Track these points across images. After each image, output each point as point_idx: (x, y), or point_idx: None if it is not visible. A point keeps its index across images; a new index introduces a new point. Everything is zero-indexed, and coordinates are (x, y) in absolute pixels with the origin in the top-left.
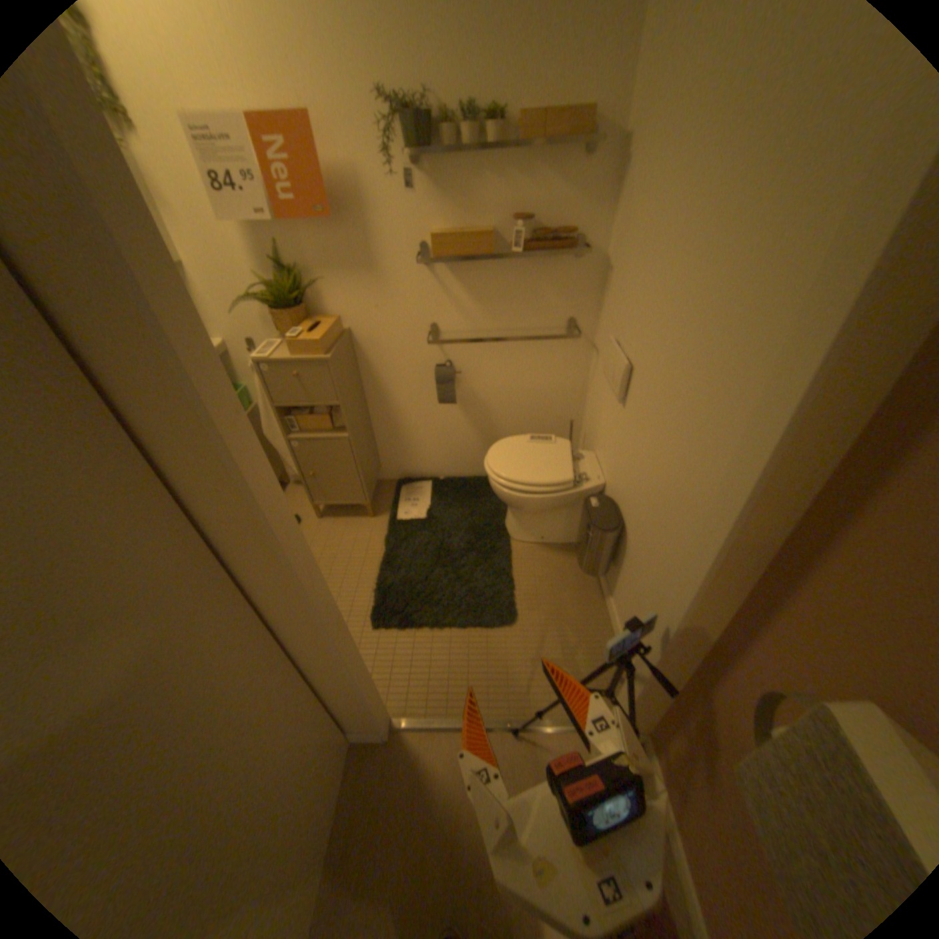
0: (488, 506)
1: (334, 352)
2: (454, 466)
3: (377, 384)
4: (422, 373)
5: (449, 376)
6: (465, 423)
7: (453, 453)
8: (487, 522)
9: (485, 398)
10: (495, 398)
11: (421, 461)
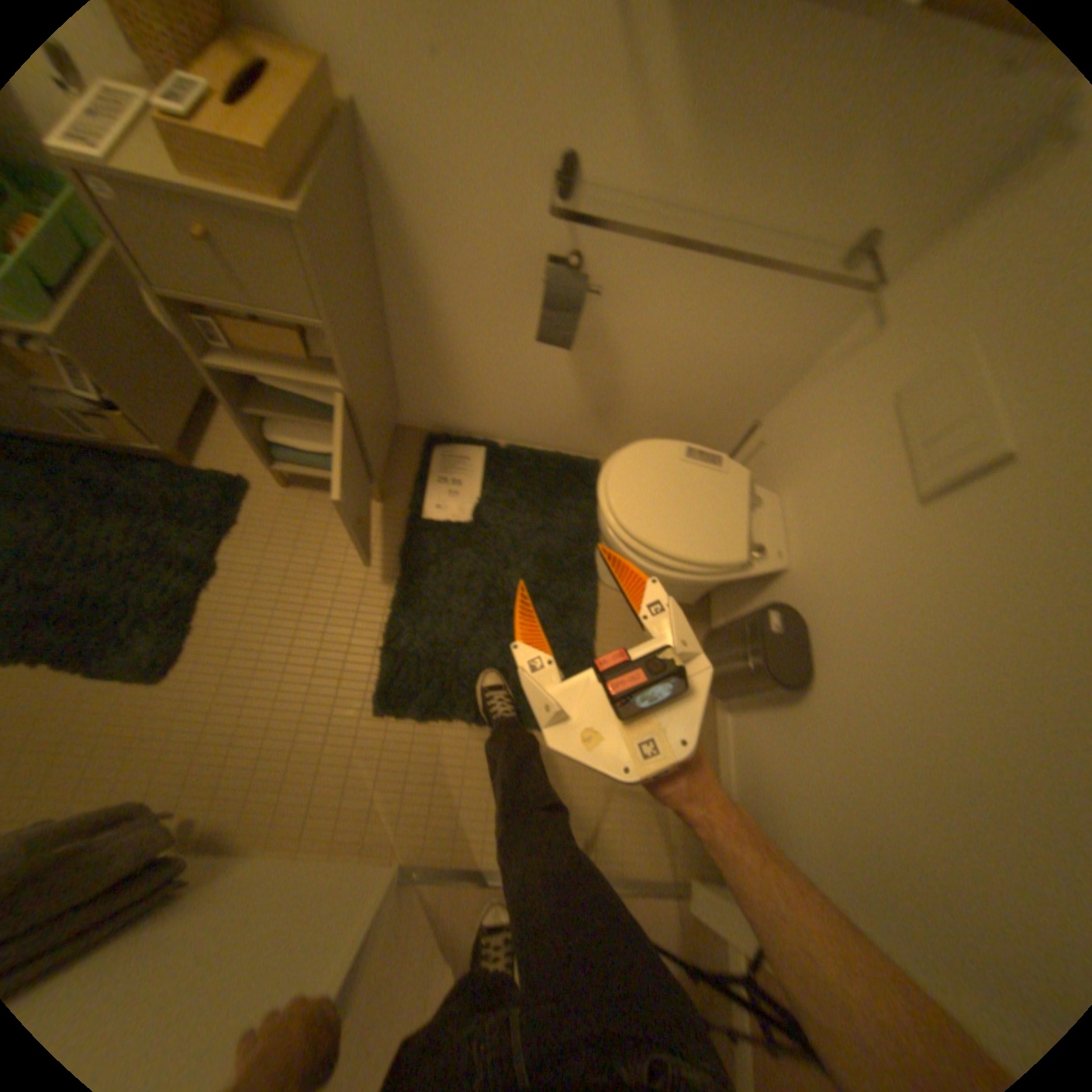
0: (576, 519)
1: (314, 190)
2: (531, 432)
3: (413, 262)
4: (516, 264)
5: (578, 297)
6: (572, 375)
7: (535, 414)
8: (571, 549)
9: (624, 342)
10: (644, 346)
11: (476, 413)
